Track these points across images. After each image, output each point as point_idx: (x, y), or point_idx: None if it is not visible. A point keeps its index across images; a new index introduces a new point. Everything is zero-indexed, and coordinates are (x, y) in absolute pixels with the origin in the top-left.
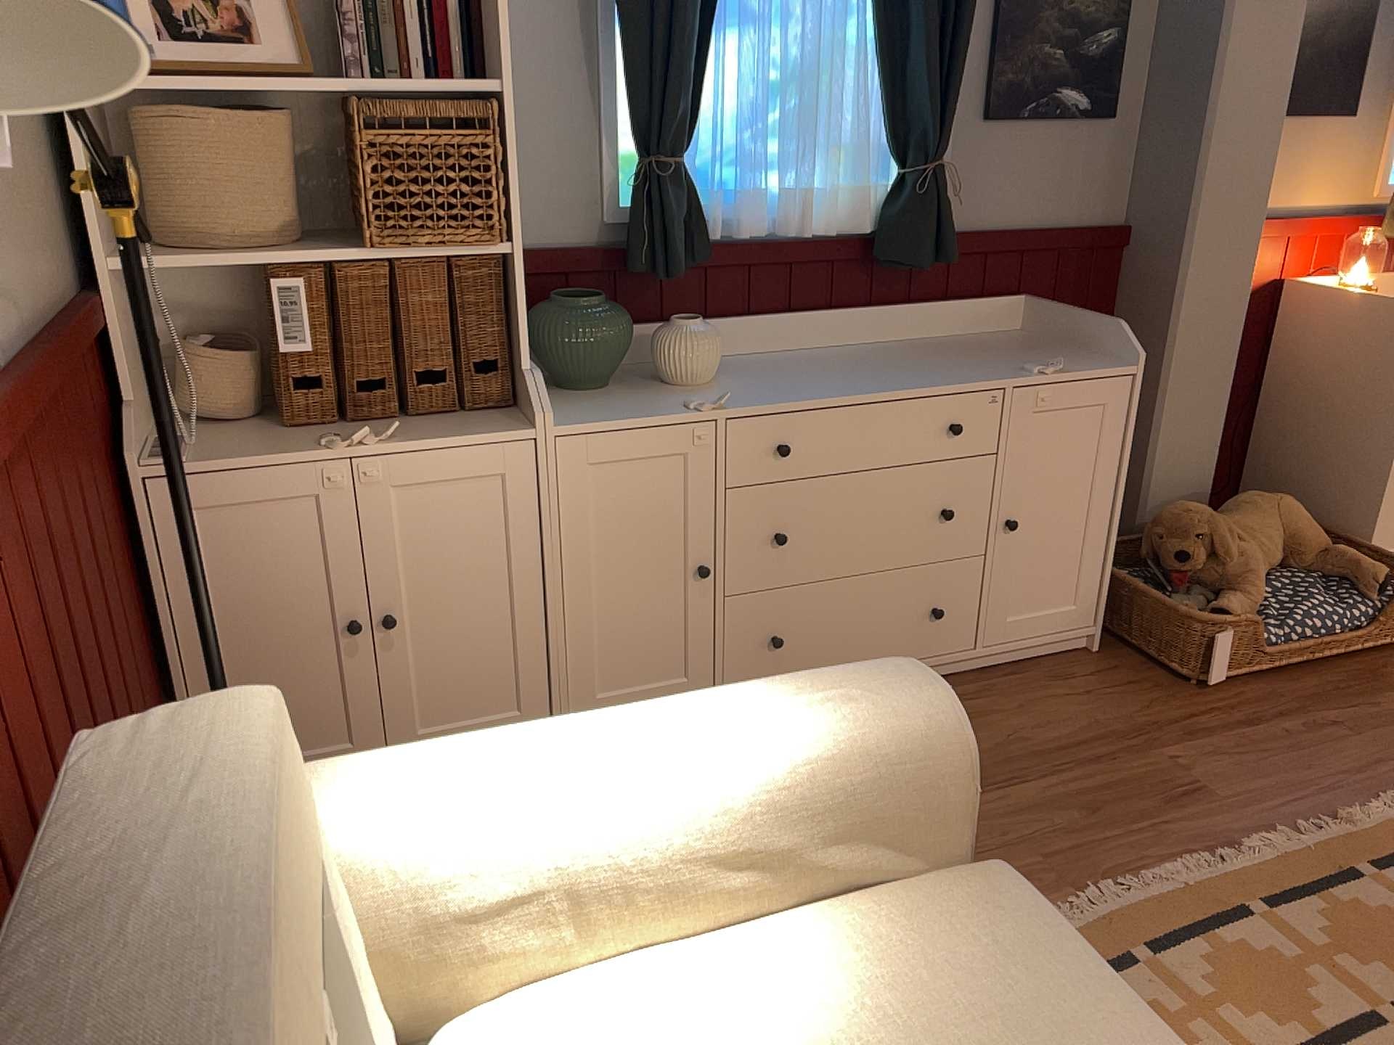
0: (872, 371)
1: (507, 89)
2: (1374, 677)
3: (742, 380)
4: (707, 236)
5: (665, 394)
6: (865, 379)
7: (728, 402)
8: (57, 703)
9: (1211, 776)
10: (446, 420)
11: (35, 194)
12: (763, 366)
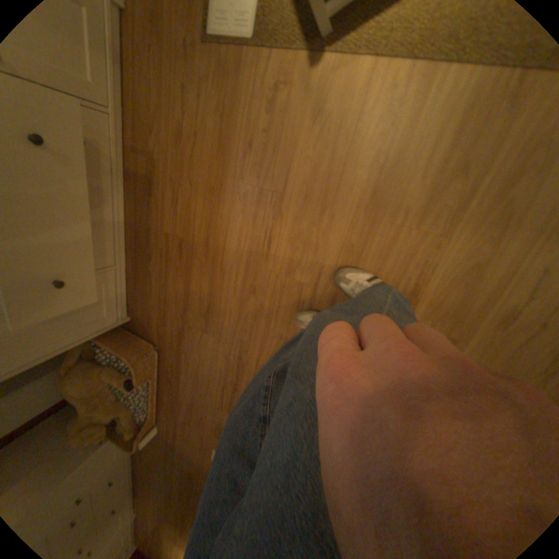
0: None
1: None
2: (166, 383)
3: None
4: None
5: None
6: None
7: None
8: None
9: (182, 466)
10: None
11: None
12: None
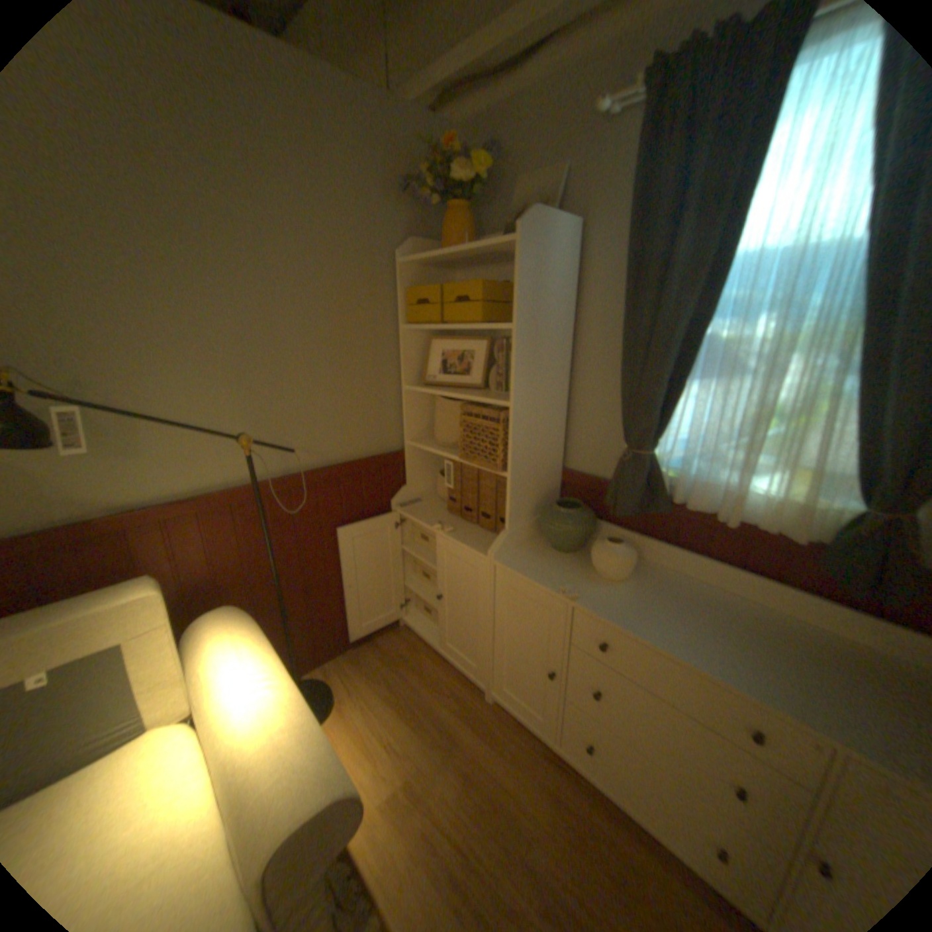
0: (737, 645)
1: (514, 406)
2: None
3: (639, 592)
4: (670, 499)
5: (579, 575)
6: (713, 645)
7: (591, 599)
8: (275, 564)
9: None
10: (485, 535)
11: (375, 420)
12: (680, 592)
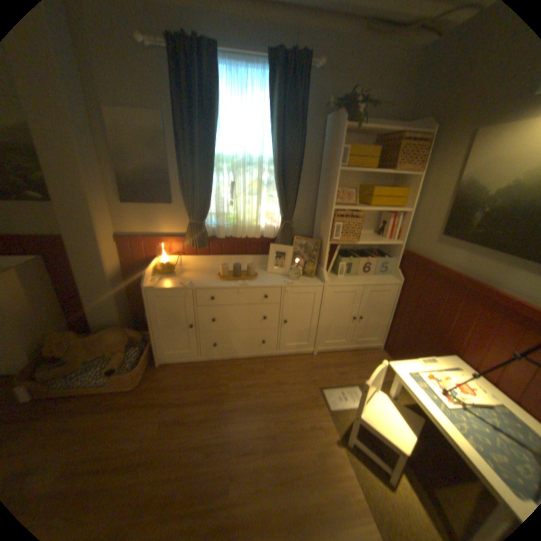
0: None
1: None
2: (92, 408)
3: None
4: None
5: None
6: None
7: None
8: None
9: None
10: None
11: None
12: None
